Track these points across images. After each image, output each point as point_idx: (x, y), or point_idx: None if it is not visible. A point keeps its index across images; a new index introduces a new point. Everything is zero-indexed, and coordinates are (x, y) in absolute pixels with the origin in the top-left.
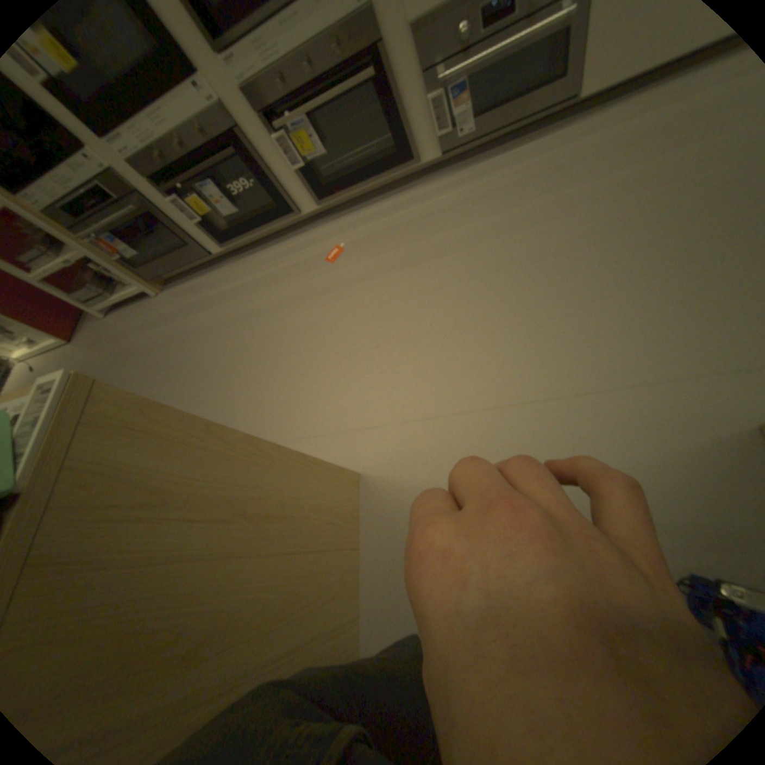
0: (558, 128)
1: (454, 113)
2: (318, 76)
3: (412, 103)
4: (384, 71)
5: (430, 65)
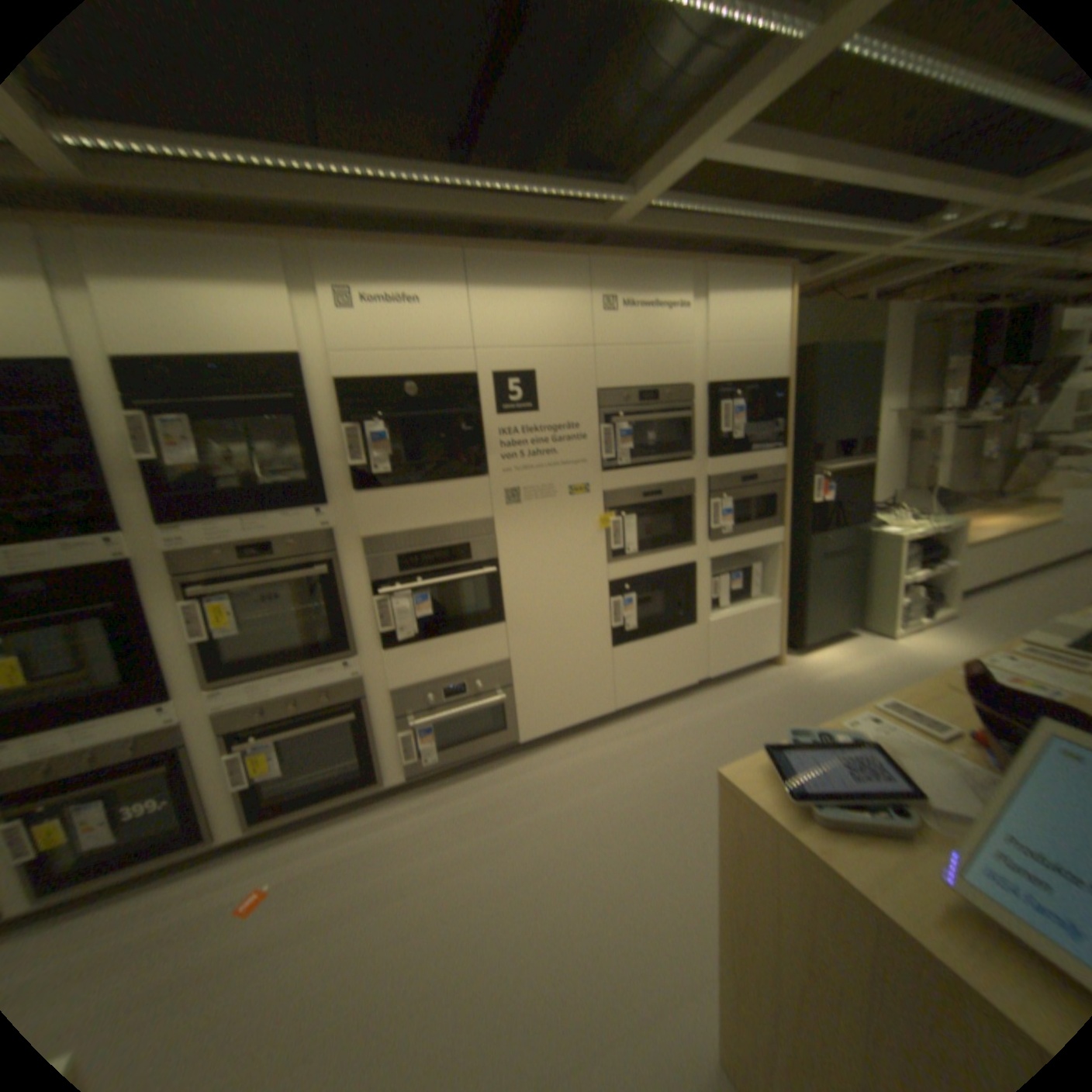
0: (505, 762)
1: (418, 748)
2: (296, 714)
3: (380, 738)
4: (360, 716)
5: (400, 715)
